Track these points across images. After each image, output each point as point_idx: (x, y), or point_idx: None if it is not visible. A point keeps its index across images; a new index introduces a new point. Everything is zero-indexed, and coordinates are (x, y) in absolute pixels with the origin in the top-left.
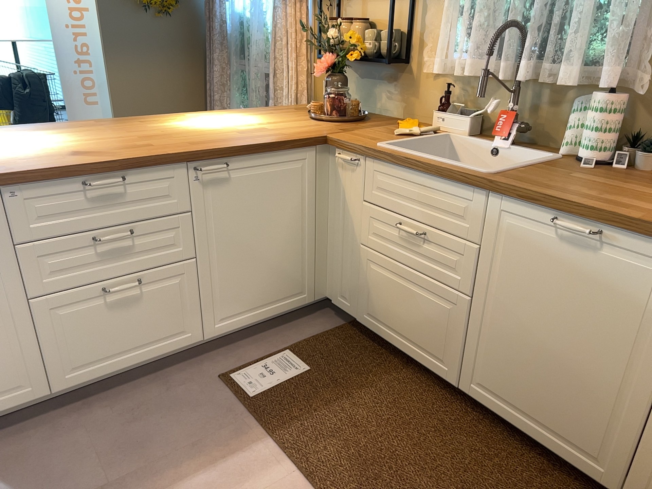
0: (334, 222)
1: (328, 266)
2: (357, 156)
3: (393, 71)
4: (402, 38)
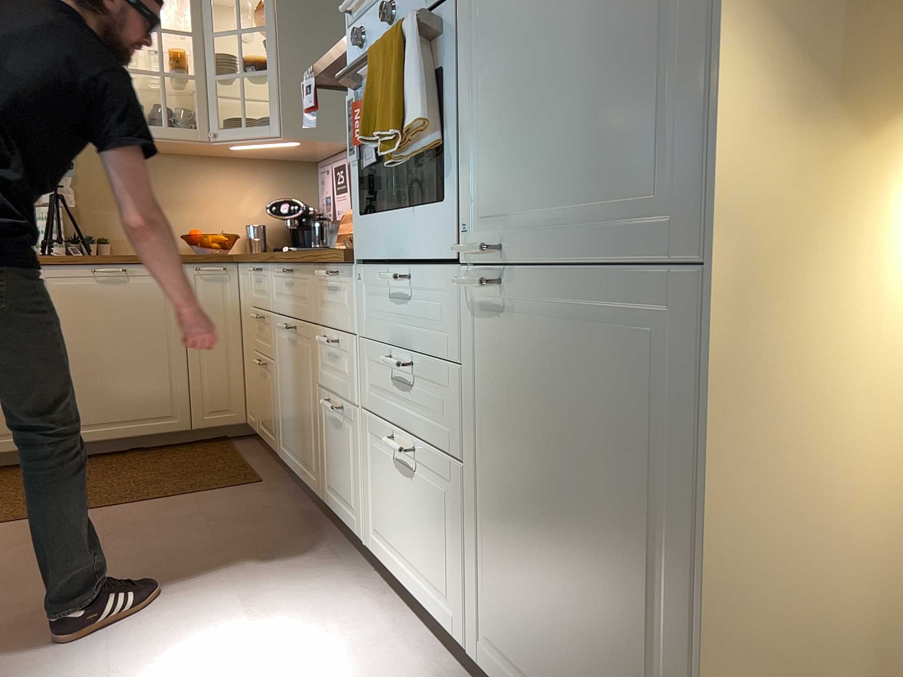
0: None
1: None
2: None
3: None
4: None
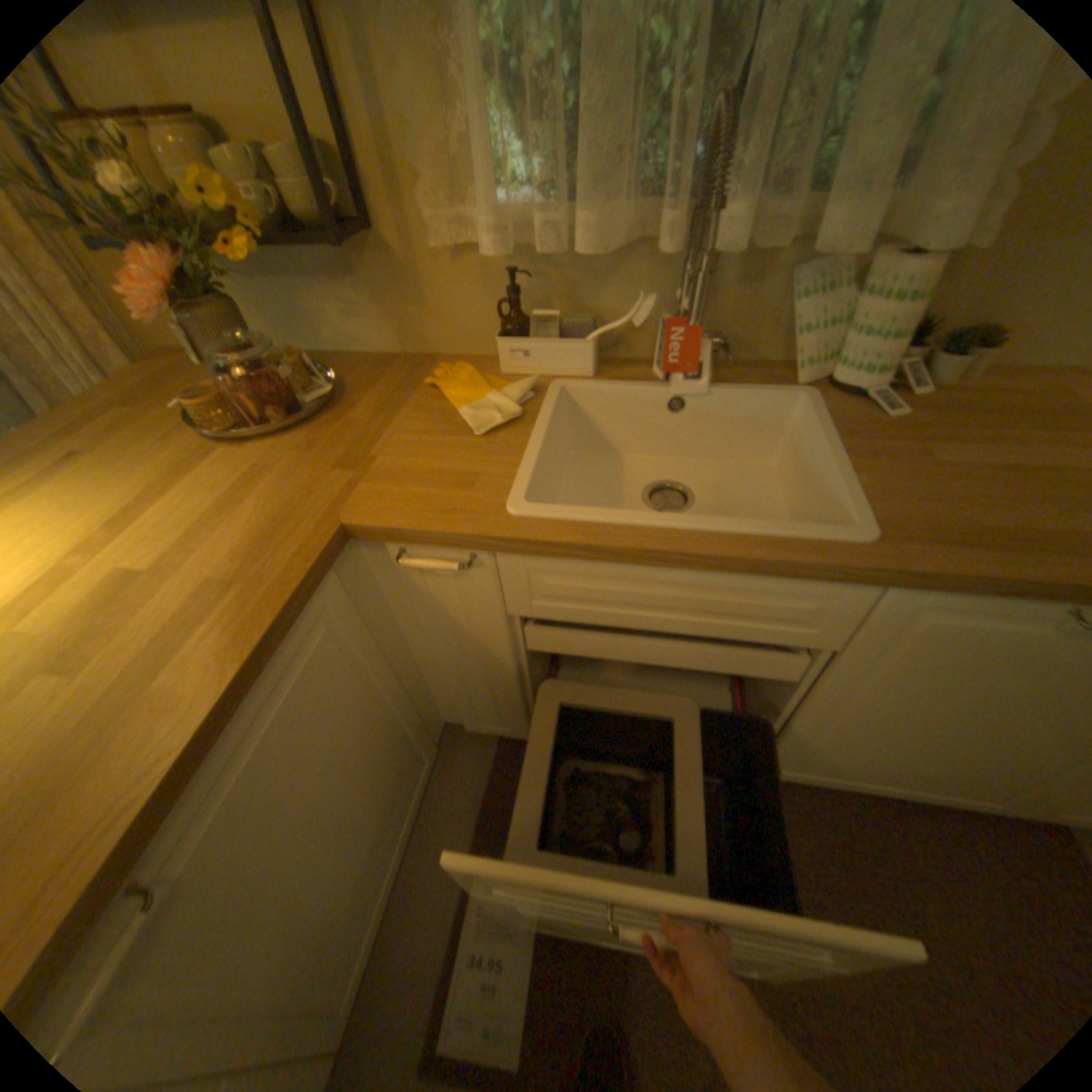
0: (426, 643)
1: (435, 694)
2: (464, 549)
3: (334, 246)
4: (325, 154)
